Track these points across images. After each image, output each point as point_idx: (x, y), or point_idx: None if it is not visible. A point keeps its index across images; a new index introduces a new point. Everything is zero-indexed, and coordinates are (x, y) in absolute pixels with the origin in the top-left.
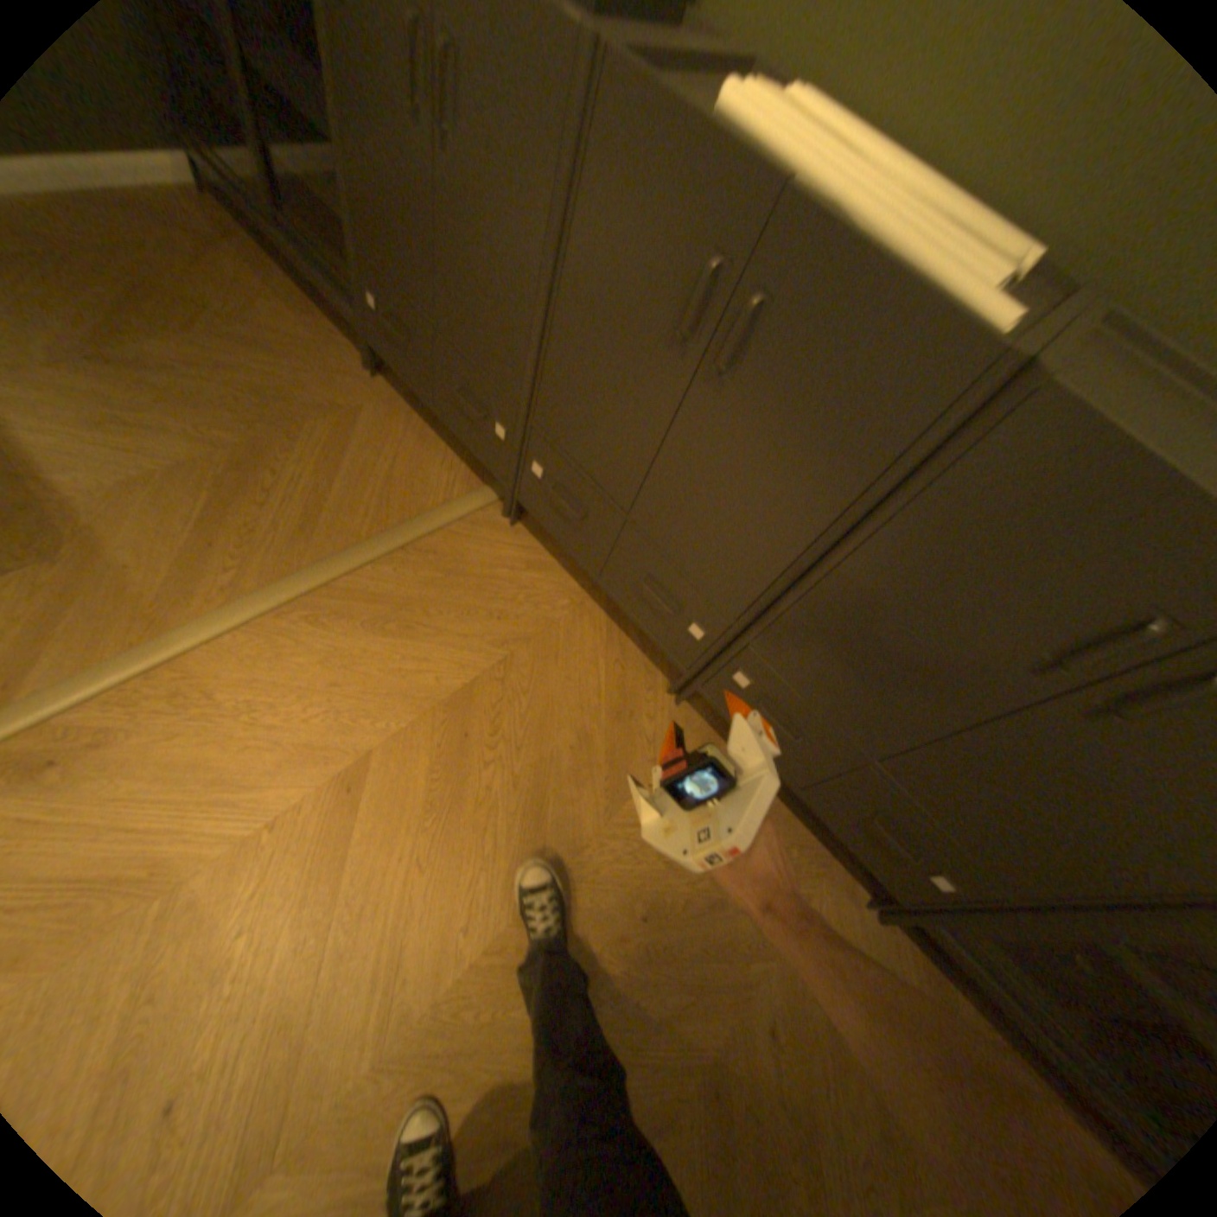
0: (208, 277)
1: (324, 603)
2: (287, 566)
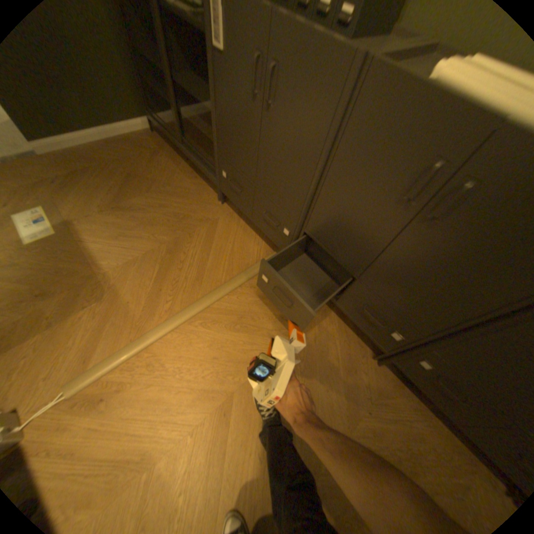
0: (155, 166)
1: (207, 315)
2: (191, 297)
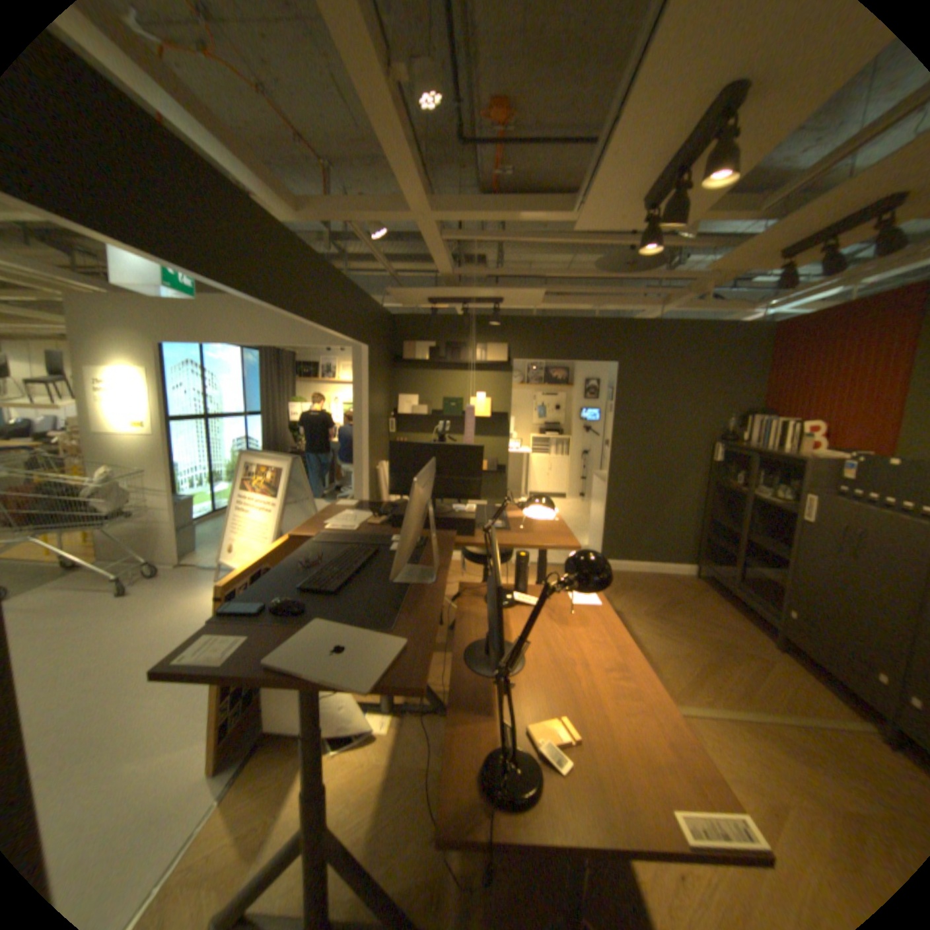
0: (700, 603)
1: (758, 731)
2: (738, 709)
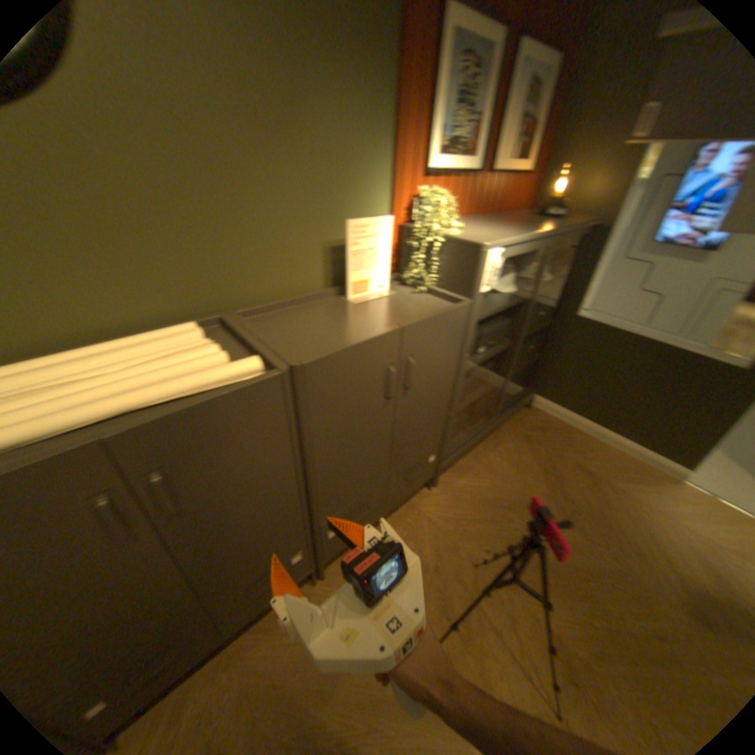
0: None
1: None
2: None
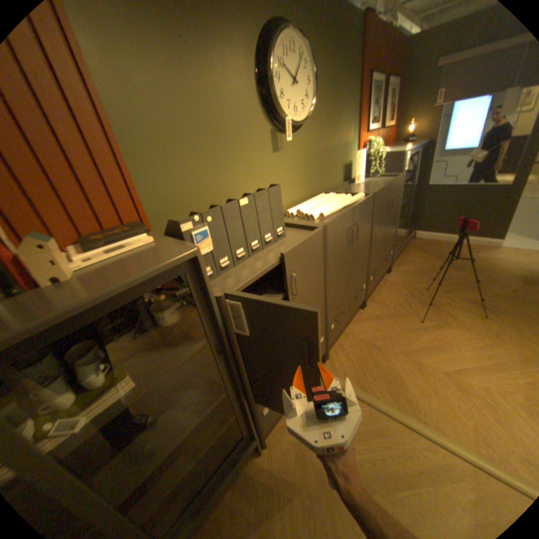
0: None
1: (408, 410)
2: (403, 433)
